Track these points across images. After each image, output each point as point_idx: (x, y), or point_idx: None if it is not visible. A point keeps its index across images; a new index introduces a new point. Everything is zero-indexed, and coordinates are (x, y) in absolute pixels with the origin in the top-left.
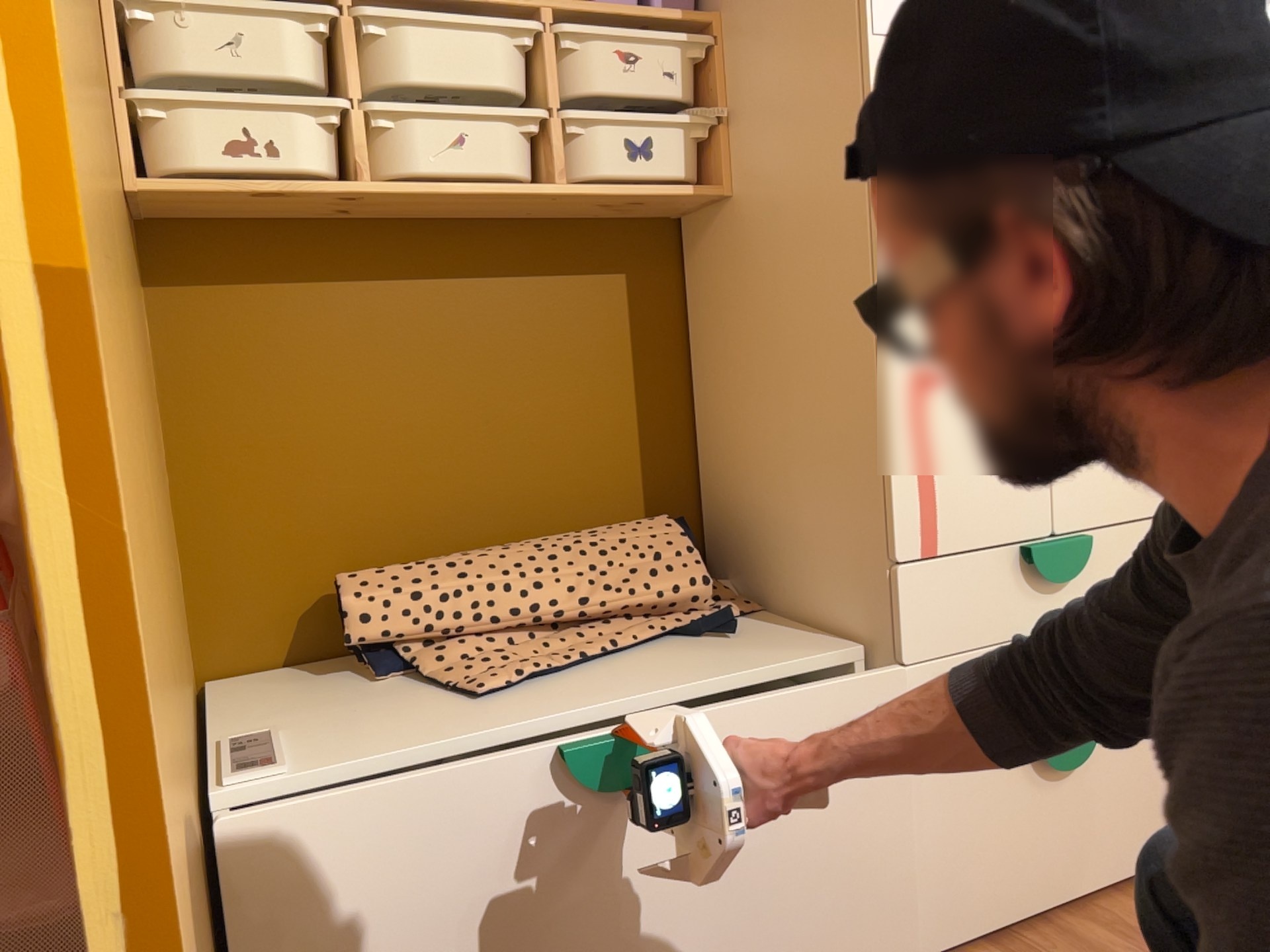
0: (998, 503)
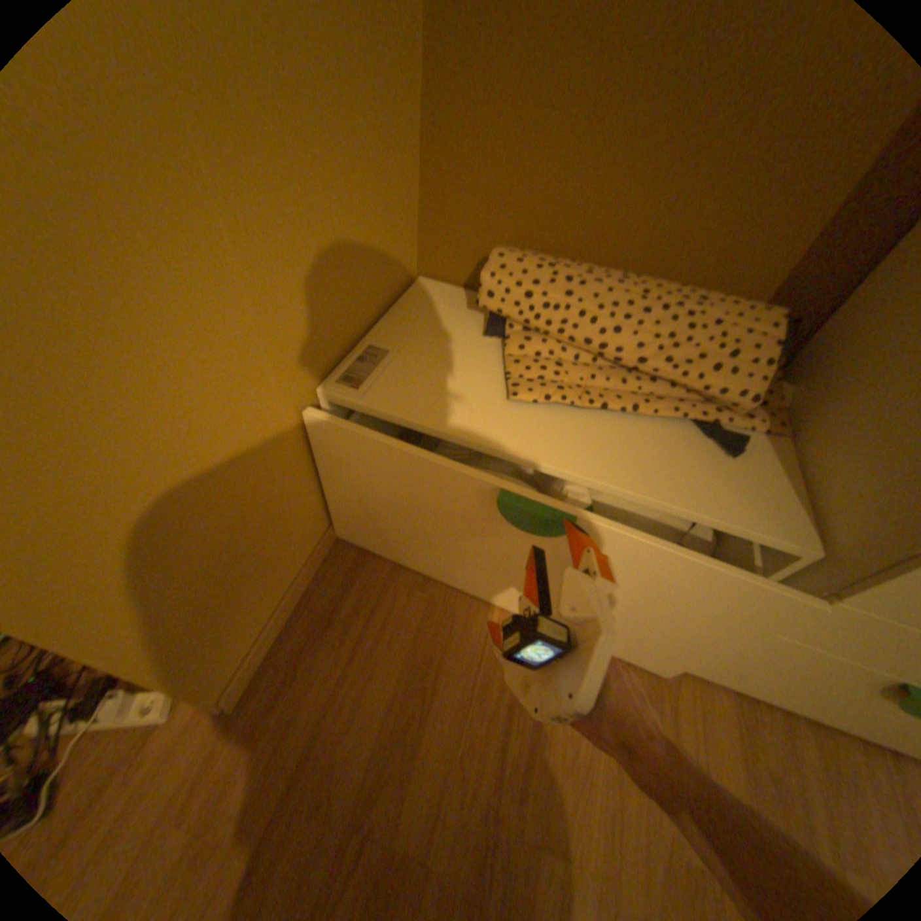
0: None
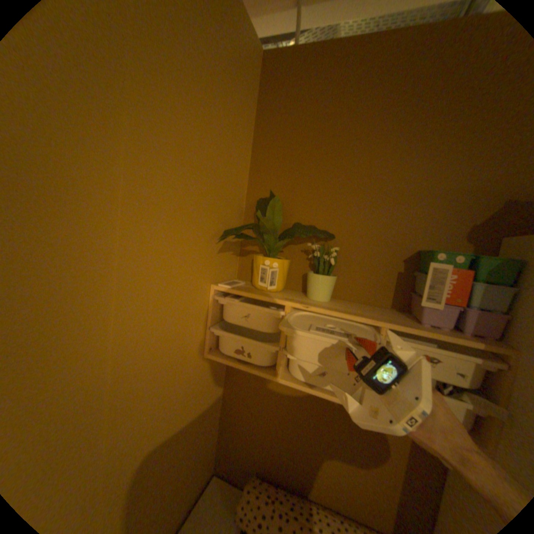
0: None
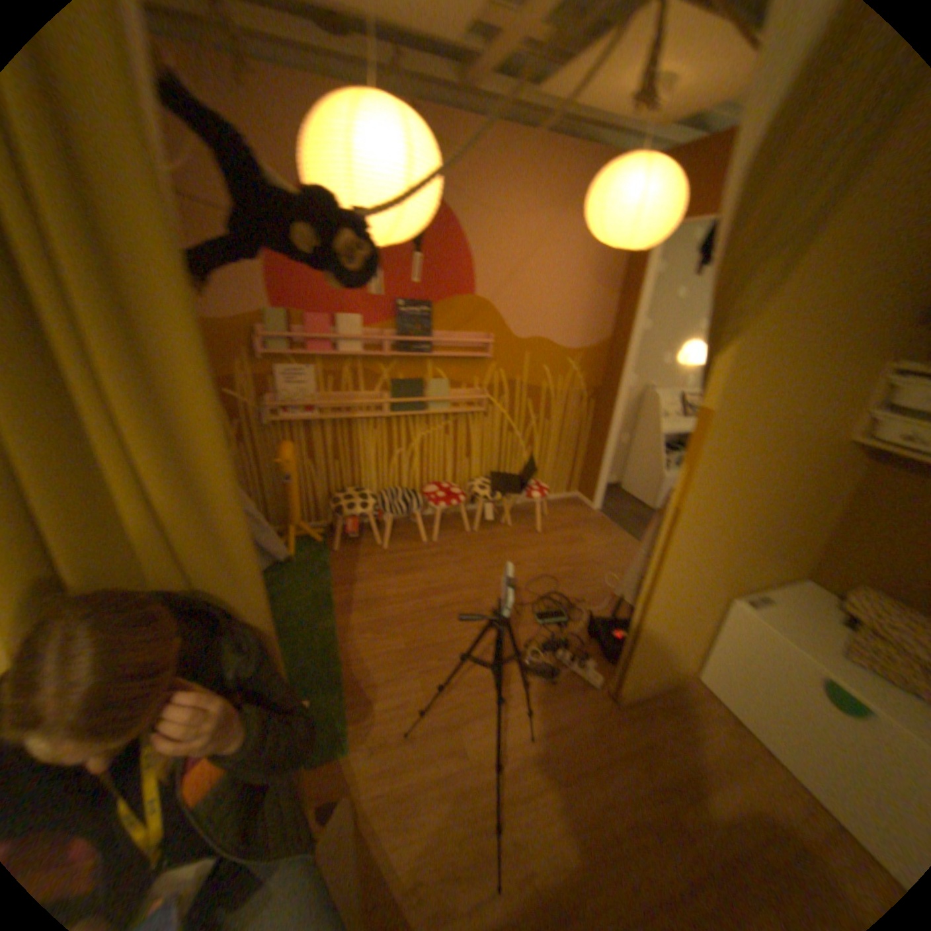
0: None
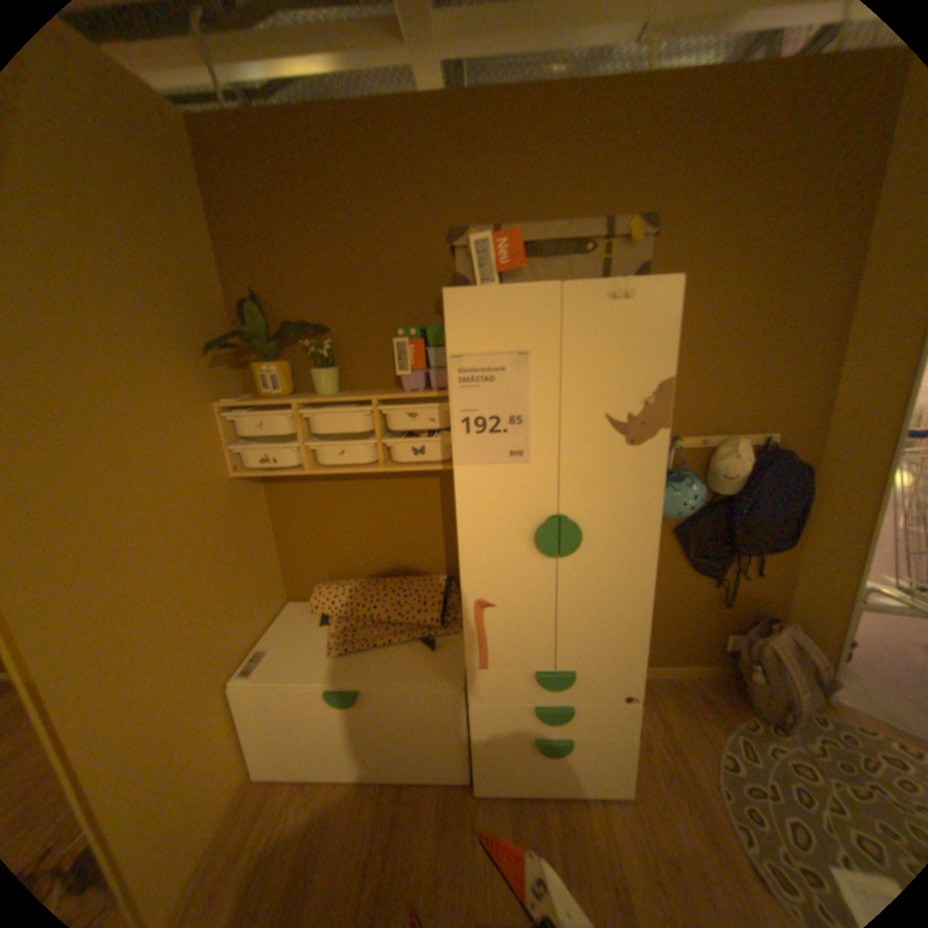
0: (521, 655)
